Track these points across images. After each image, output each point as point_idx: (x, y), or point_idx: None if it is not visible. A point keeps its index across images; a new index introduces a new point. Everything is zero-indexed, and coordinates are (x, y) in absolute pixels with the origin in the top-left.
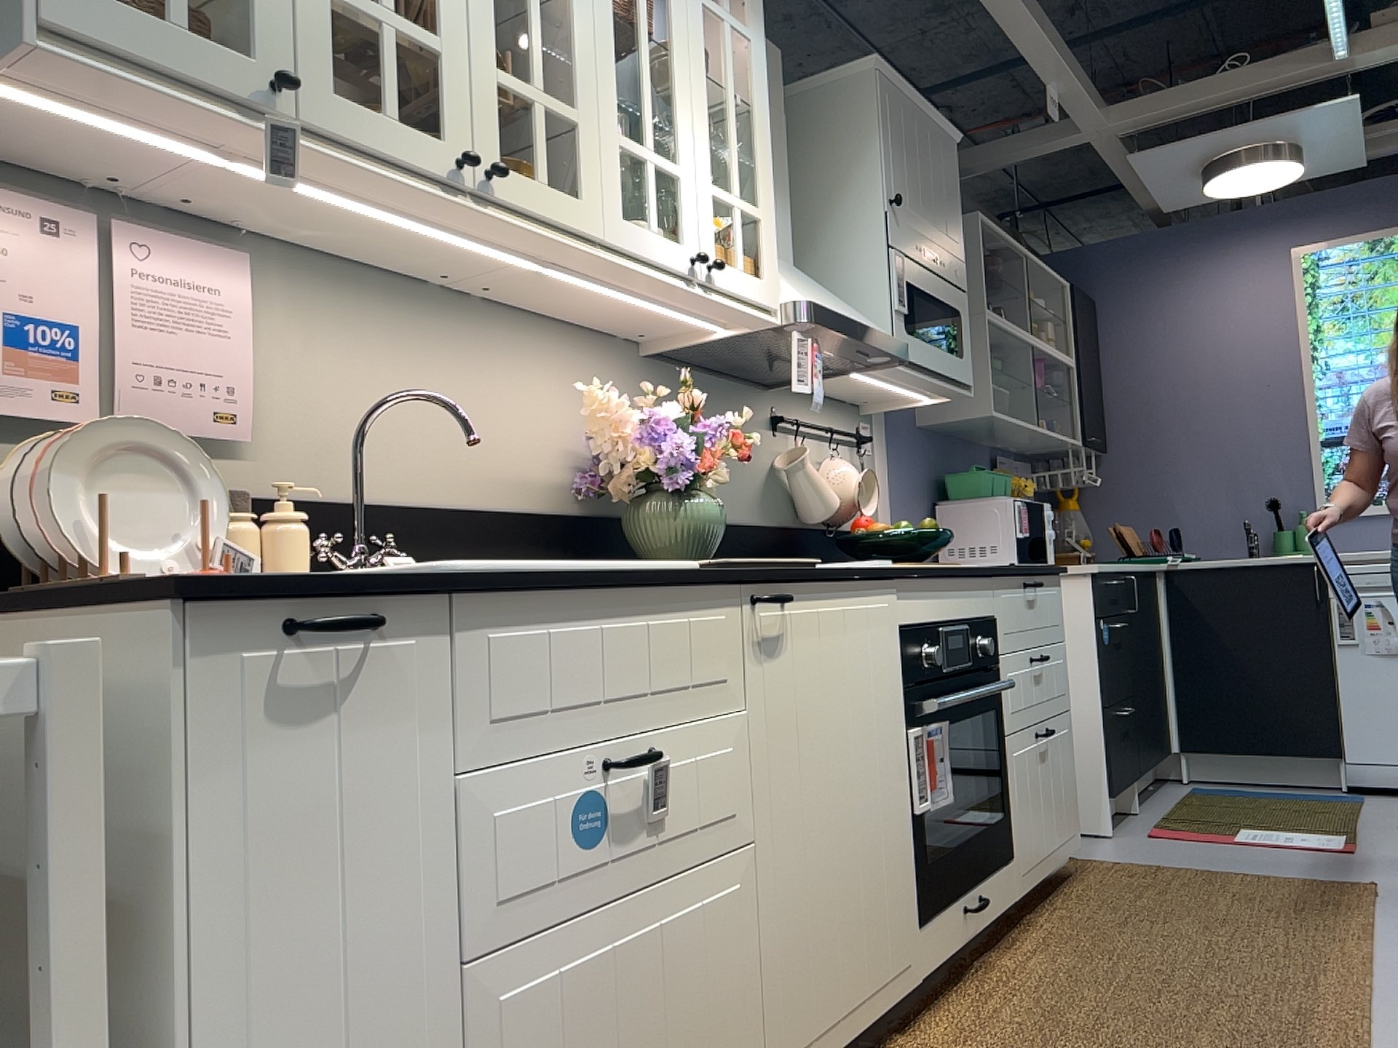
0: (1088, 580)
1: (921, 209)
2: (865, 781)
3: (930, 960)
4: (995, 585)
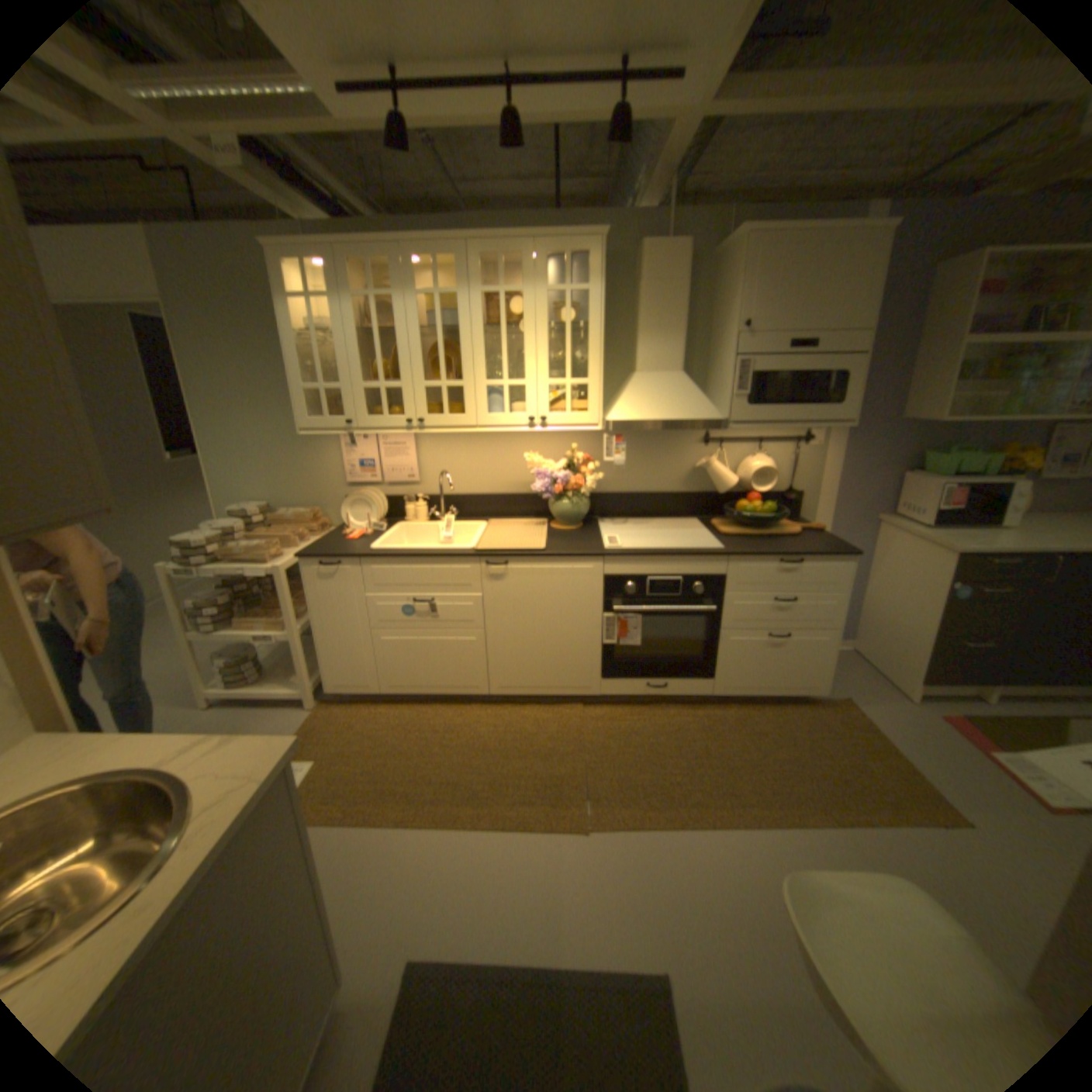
0: (957, 556)
1: (794, 313)
2: (561, 625)
3: (607, 692)
4: (729, 560)
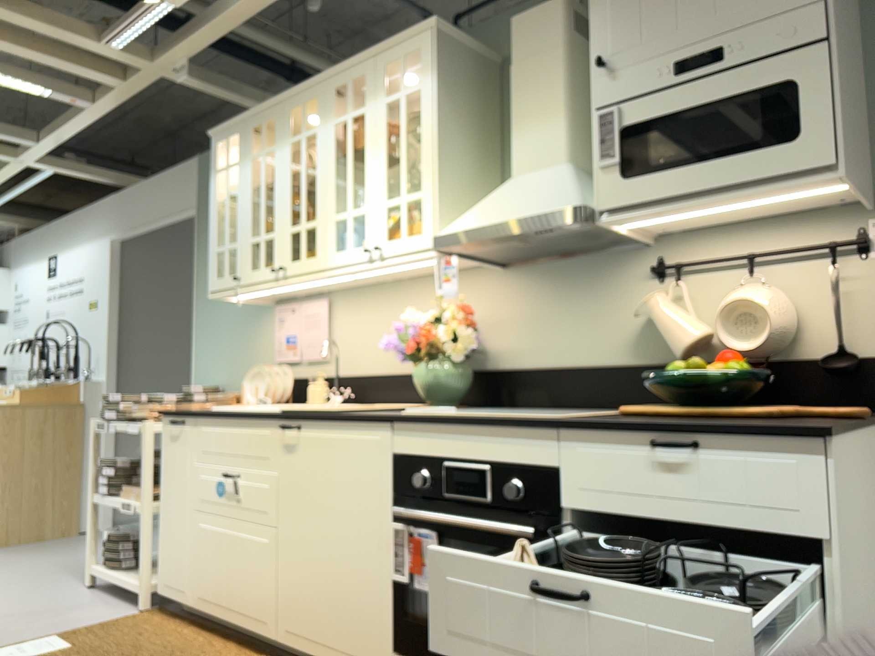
0: None
1: (670, 24)
2: (345, 535)
3: None
4: (560, 436)
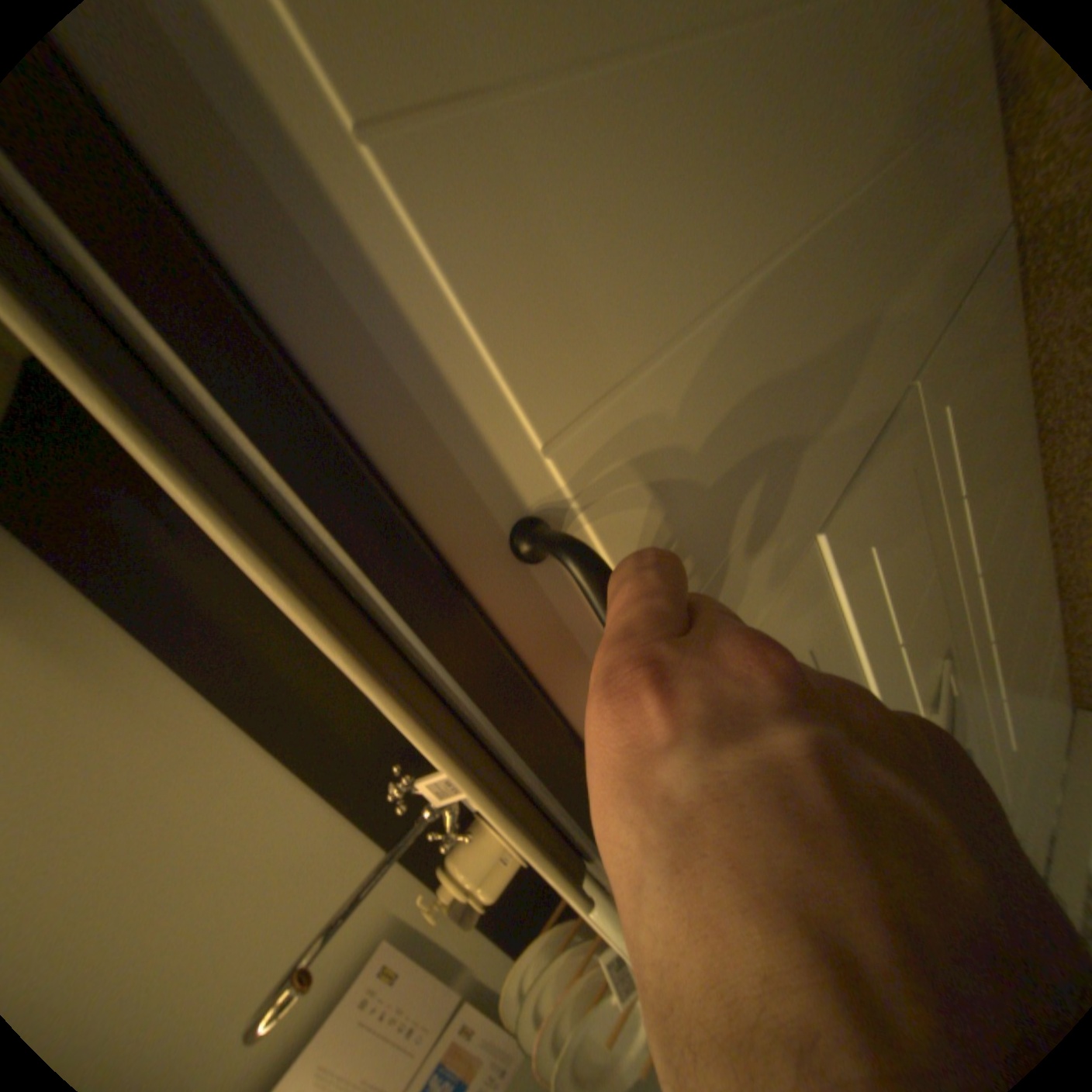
0: None
1: None
2: None
3: None
4: None
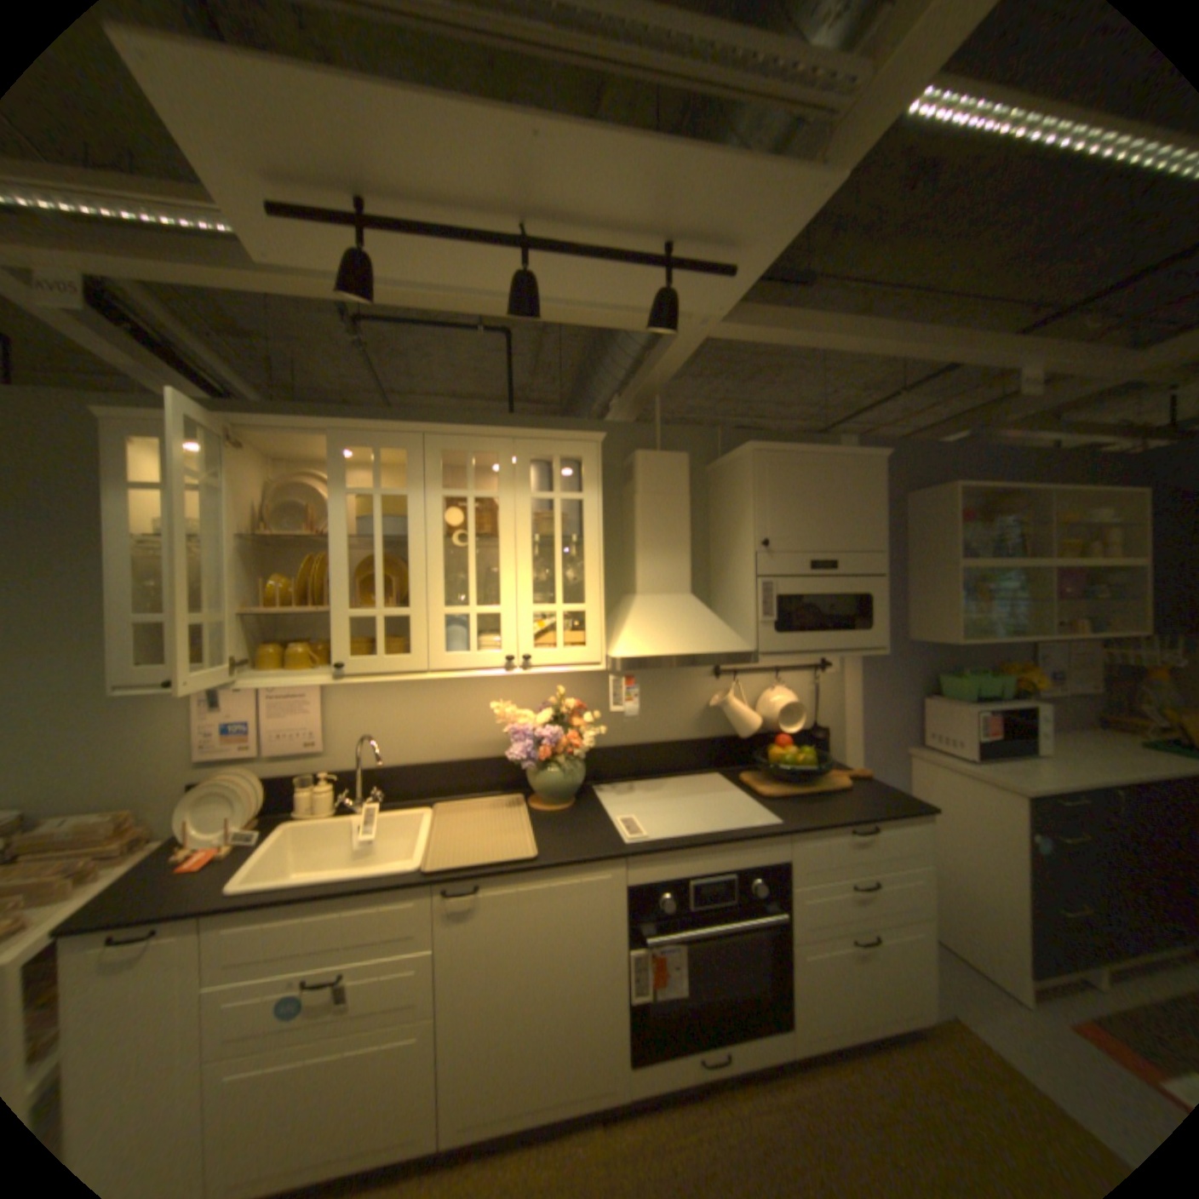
0: (1026, 801)
1: (810, 533)
2: (565, 985)
3: (642, 1092)
4: (793, 841)
